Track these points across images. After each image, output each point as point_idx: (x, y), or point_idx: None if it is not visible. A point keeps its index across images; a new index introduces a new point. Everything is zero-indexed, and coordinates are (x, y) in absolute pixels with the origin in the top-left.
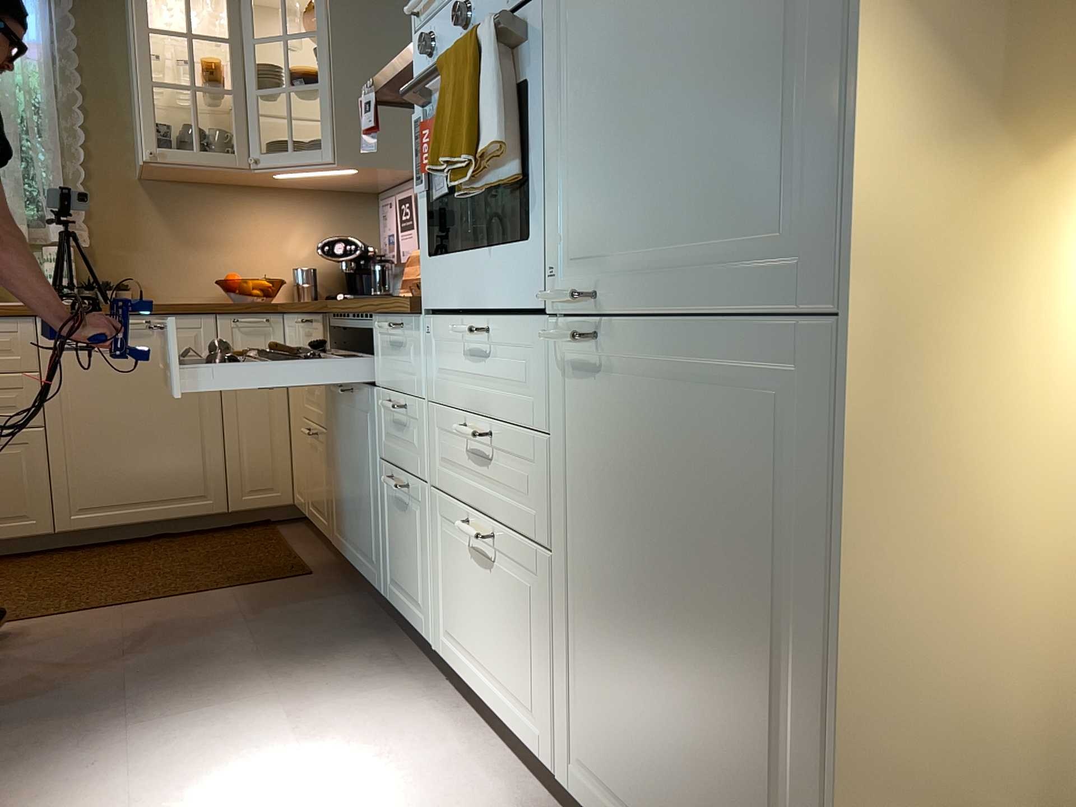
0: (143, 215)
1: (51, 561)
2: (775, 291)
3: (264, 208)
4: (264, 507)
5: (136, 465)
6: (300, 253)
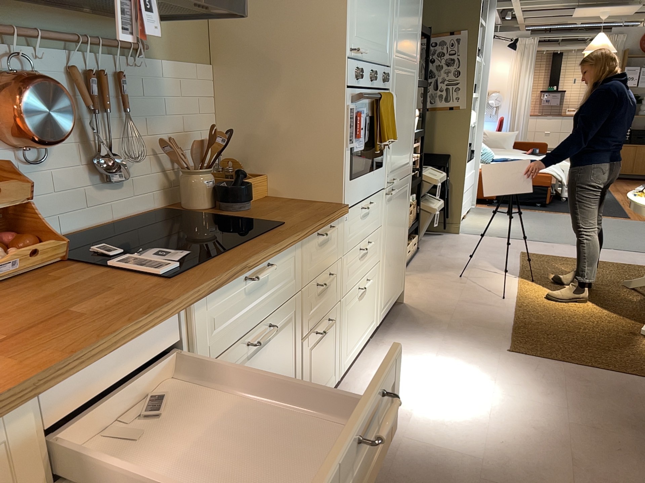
0: None
1: None
2: (406, 171)
3: None
4: None
5: None
6: None
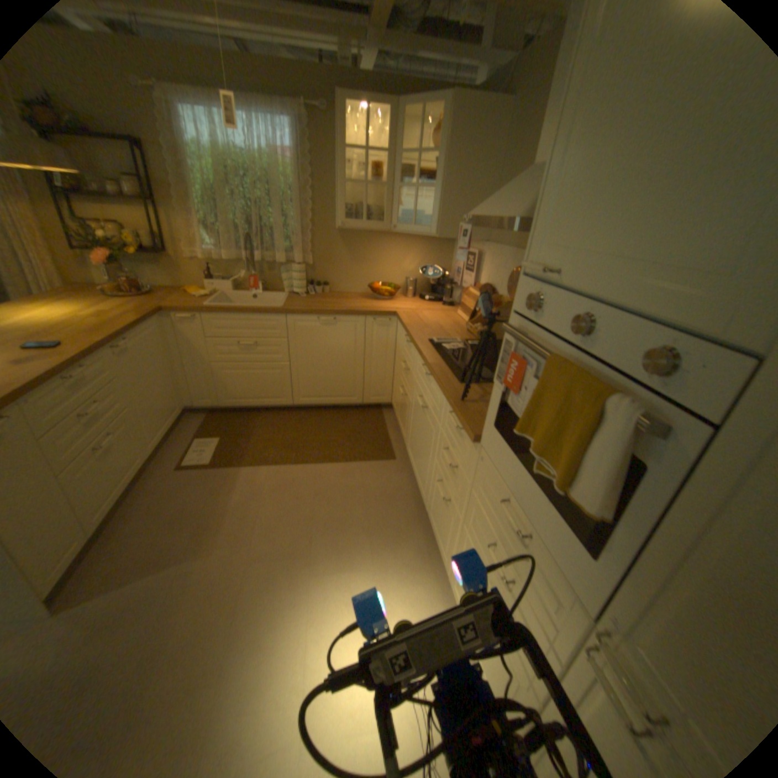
0: (337, 248)
1: (291, 417)
2: None
3: (395, 245)
4: (378, 404)
5: (326, 382)
6: (410, 269)
